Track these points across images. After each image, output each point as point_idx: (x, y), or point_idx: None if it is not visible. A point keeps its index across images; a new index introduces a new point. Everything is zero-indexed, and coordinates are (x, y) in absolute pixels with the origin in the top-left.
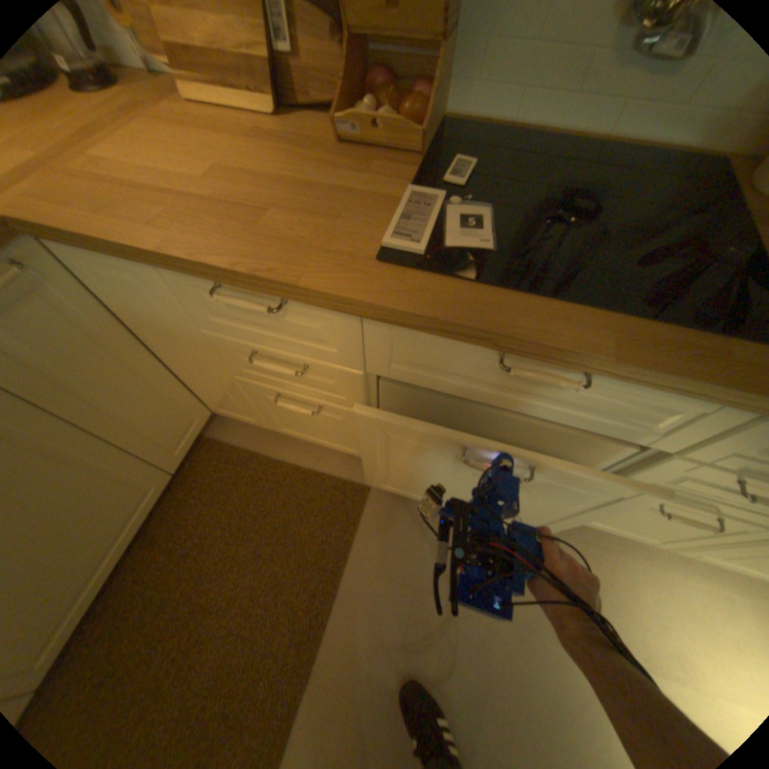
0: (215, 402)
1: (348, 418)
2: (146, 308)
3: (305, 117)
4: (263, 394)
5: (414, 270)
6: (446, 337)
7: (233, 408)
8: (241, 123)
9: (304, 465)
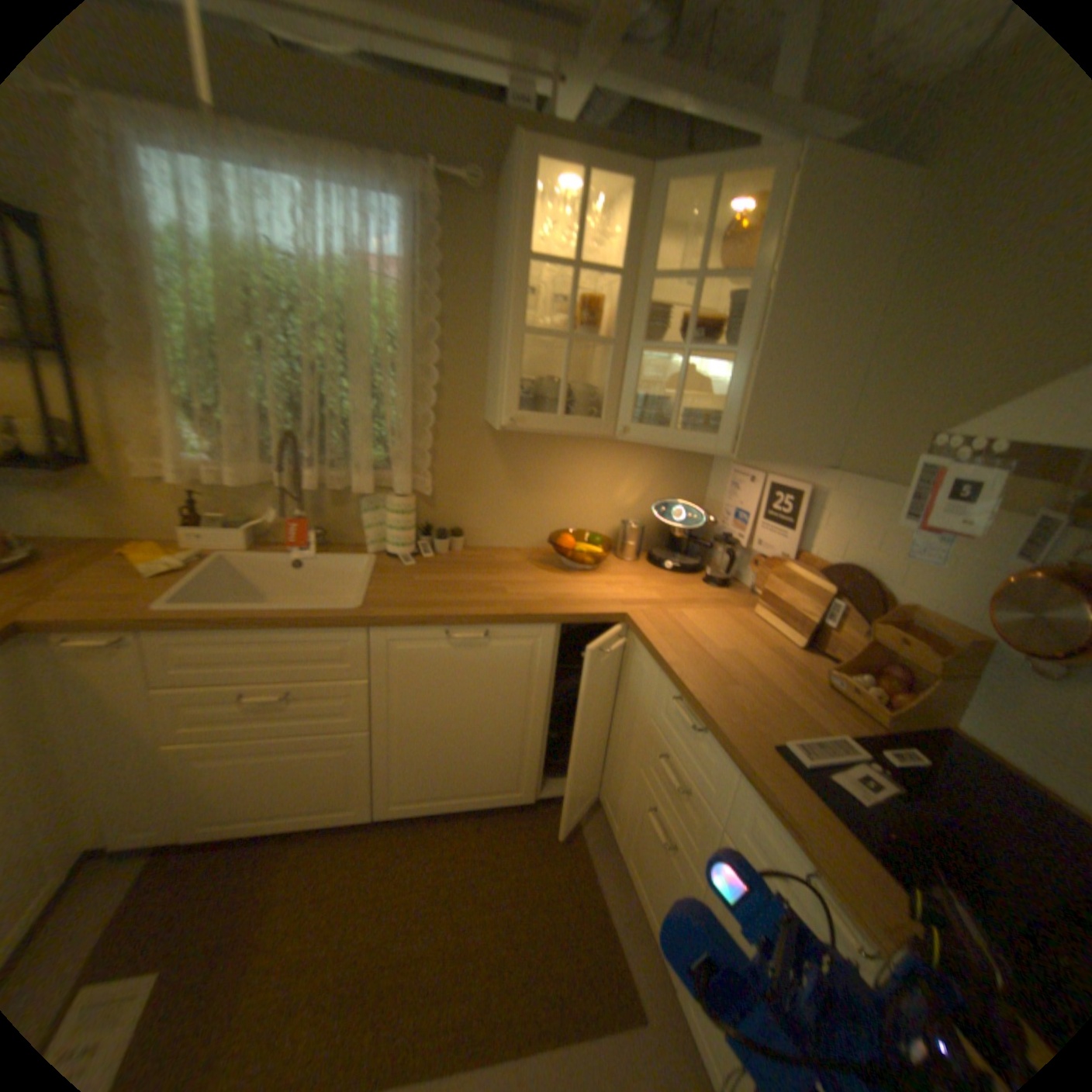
0: (609, 788)
1: (688, 889)
2: (637, 688)
3: (826, 665)
4: (646, 804)
5: (795, 775)
6: (786, 832)
7: (615, 804)
8: (777, 644)
9: (615, 923)
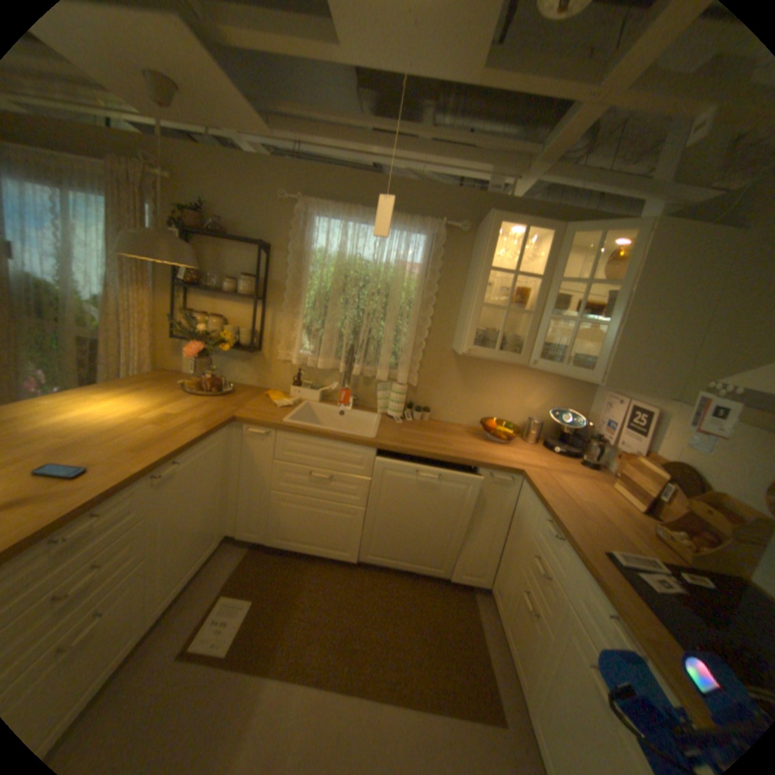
0: (500, 584)
1: (544, 642)
2: (526, 517)
3: (659, 526)
4: (523, 591)
5: (615, 568)
6: (604, 596)
7: (503, 594)
8: (626, 507)
9: (494, 667)
